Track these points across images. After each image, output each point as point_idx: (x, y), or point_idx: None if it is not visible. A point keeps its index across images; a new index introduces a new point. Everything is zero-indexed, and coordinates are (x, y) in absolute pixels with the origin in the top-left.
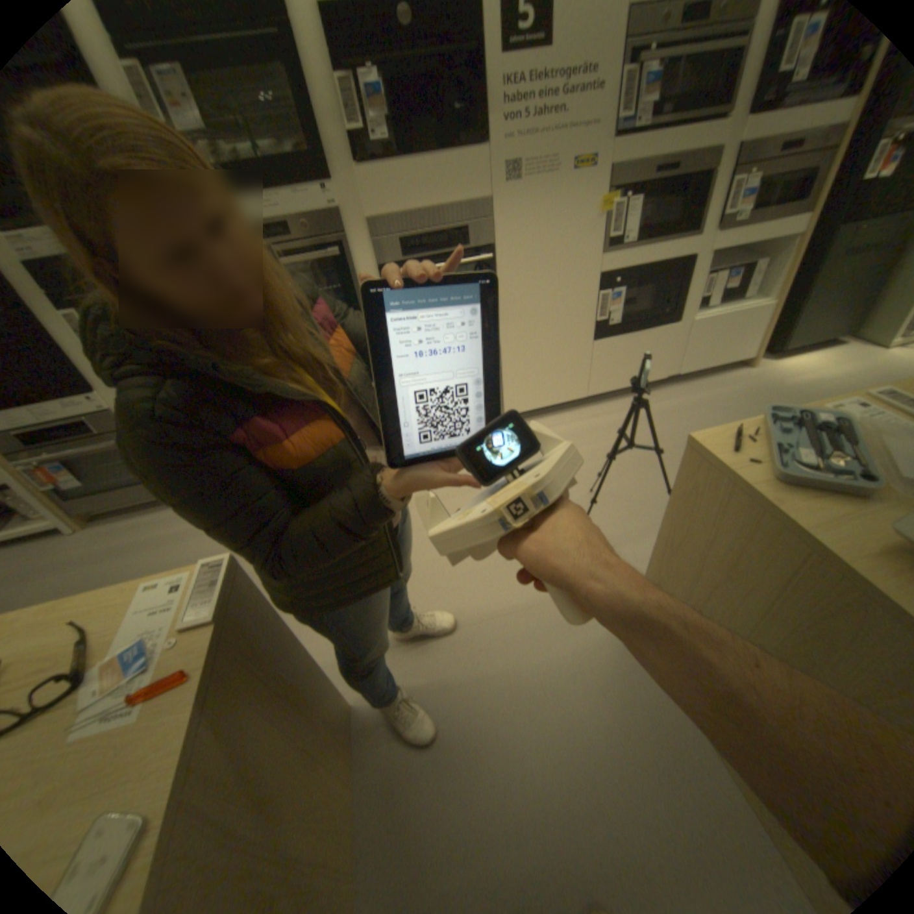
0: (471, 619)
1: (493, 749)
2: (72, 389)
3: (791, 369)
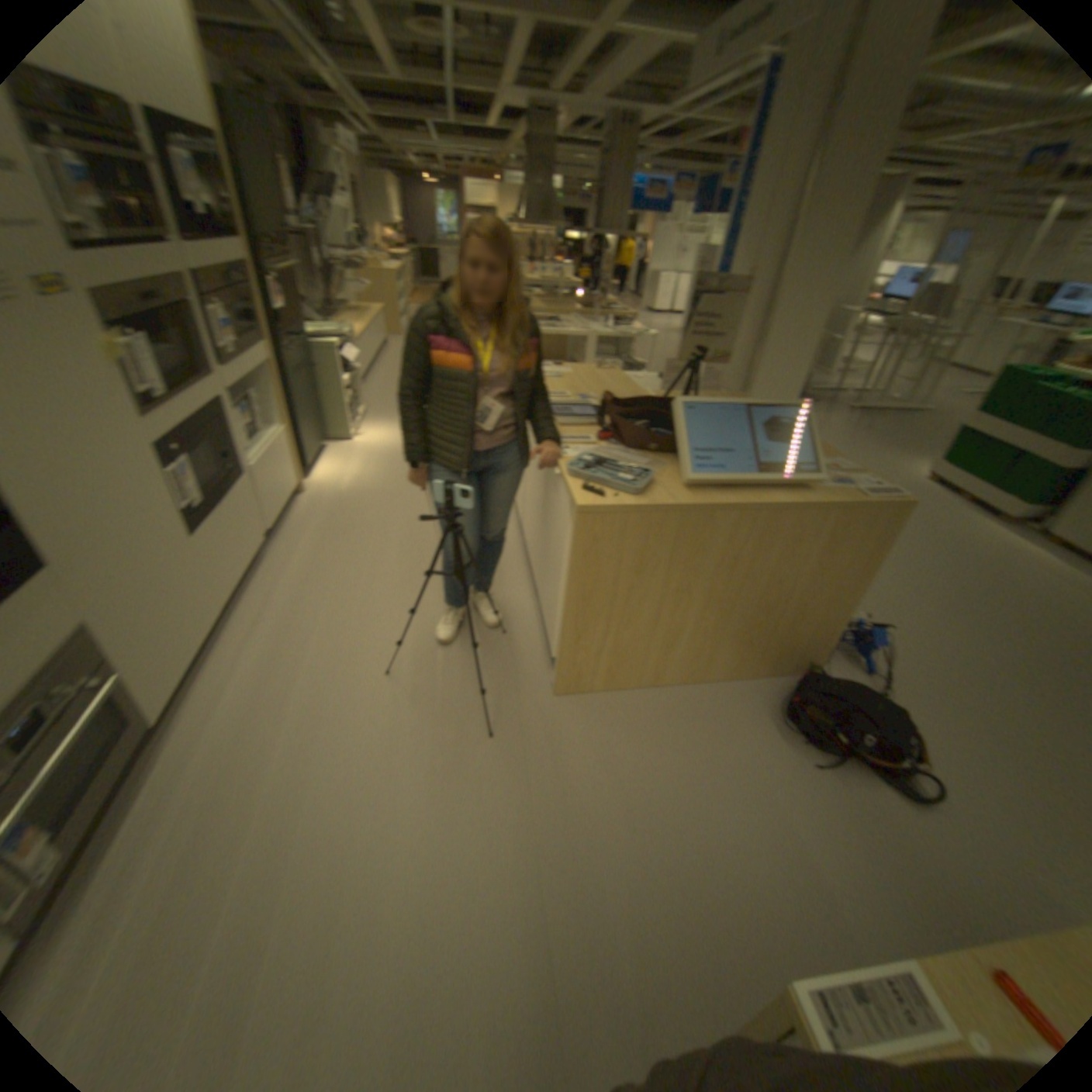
0: (526, 871)
1: (672, 868)
2: None
3: (328, 482)
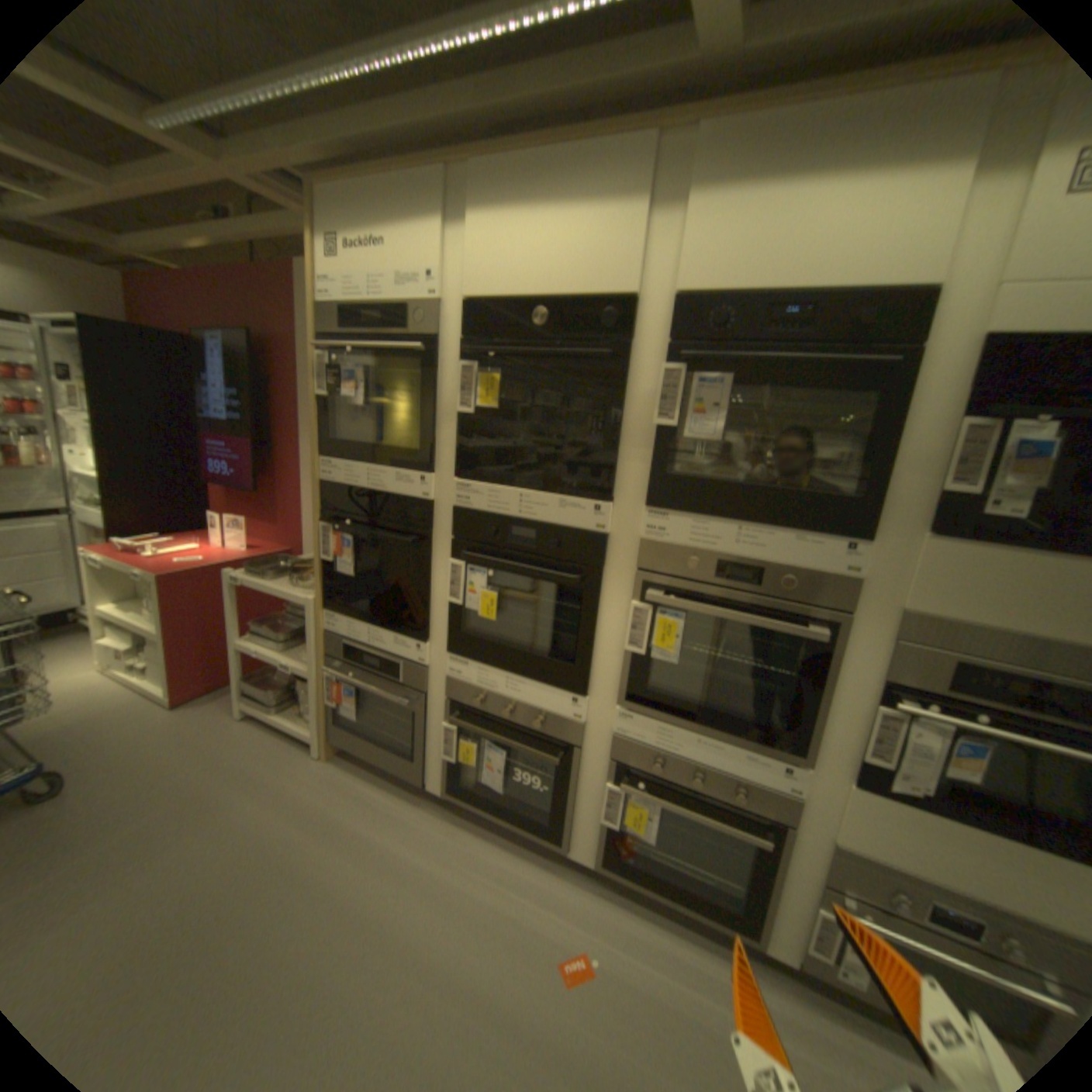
0: None
1: None
2: (416, 630)
3: None
